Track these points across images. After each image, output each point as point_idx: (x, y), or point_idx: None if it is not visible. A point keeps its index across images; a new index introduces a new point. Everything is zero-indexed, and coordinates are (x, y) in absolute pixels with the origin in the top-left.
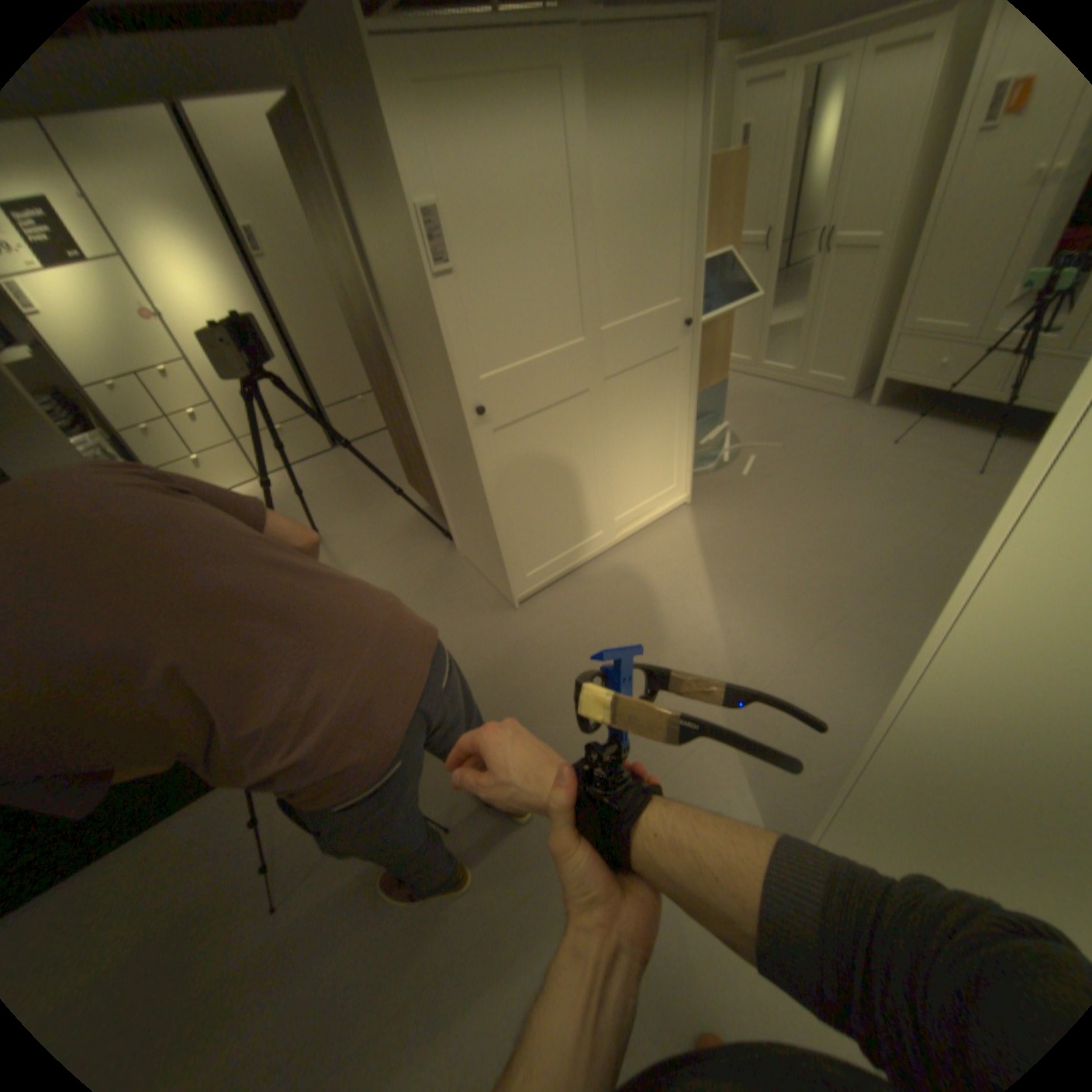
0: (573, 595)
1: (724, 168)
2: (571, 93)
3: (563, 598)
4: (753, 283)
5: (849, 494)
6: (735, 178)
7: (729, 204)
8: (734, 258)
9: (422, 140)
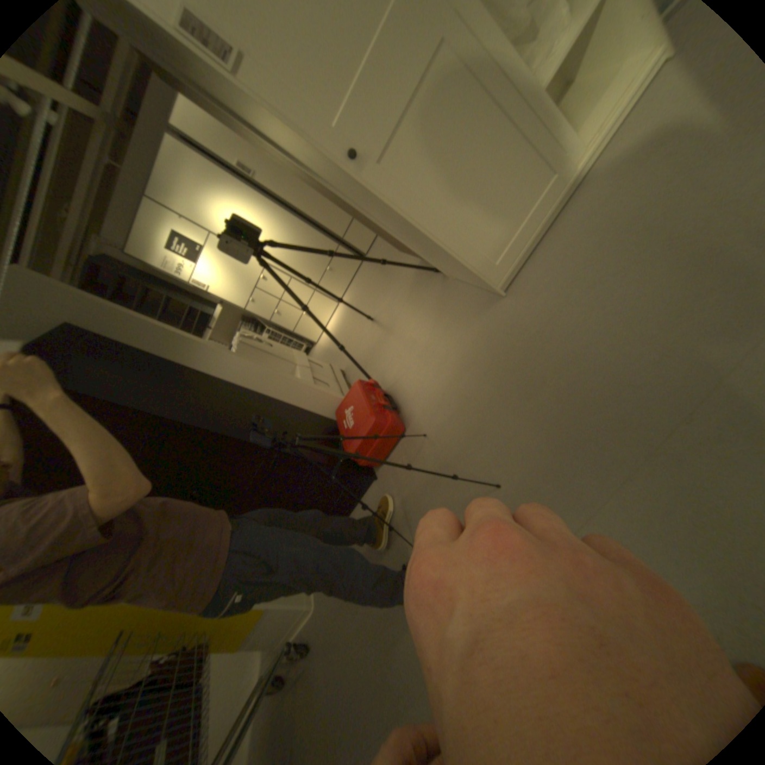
0: (554, 252)
1: None
2: None
3: (544, 260)
4: None
5: None
6: None
7: None
8: None
9: None
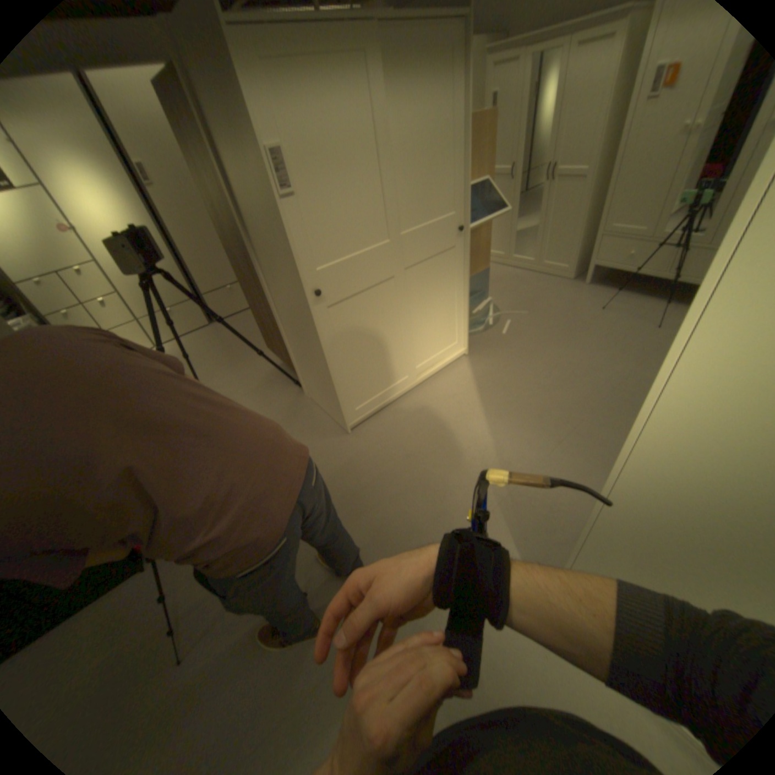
0: (389, 422)
1: (481, 122)
2: (373, 68)
3: (381, 424)
4: (504, 201)
5: (574, 344)
6: (488, 129)
7: (485, 147)
8: (490, 184)
9: (268, 100)
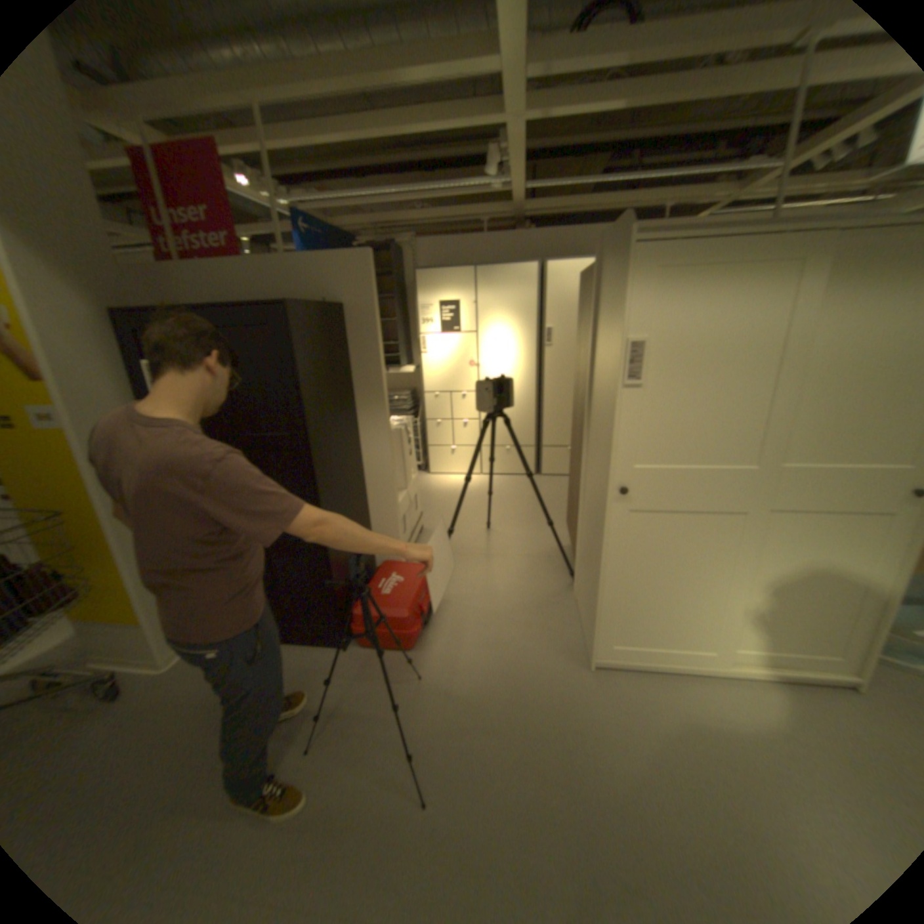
0: (654, 697)
1: None
2: (812, 276)
3: (642, 692)
4: None
5: None
6: None
7: None
8: None
9: (652, 300)
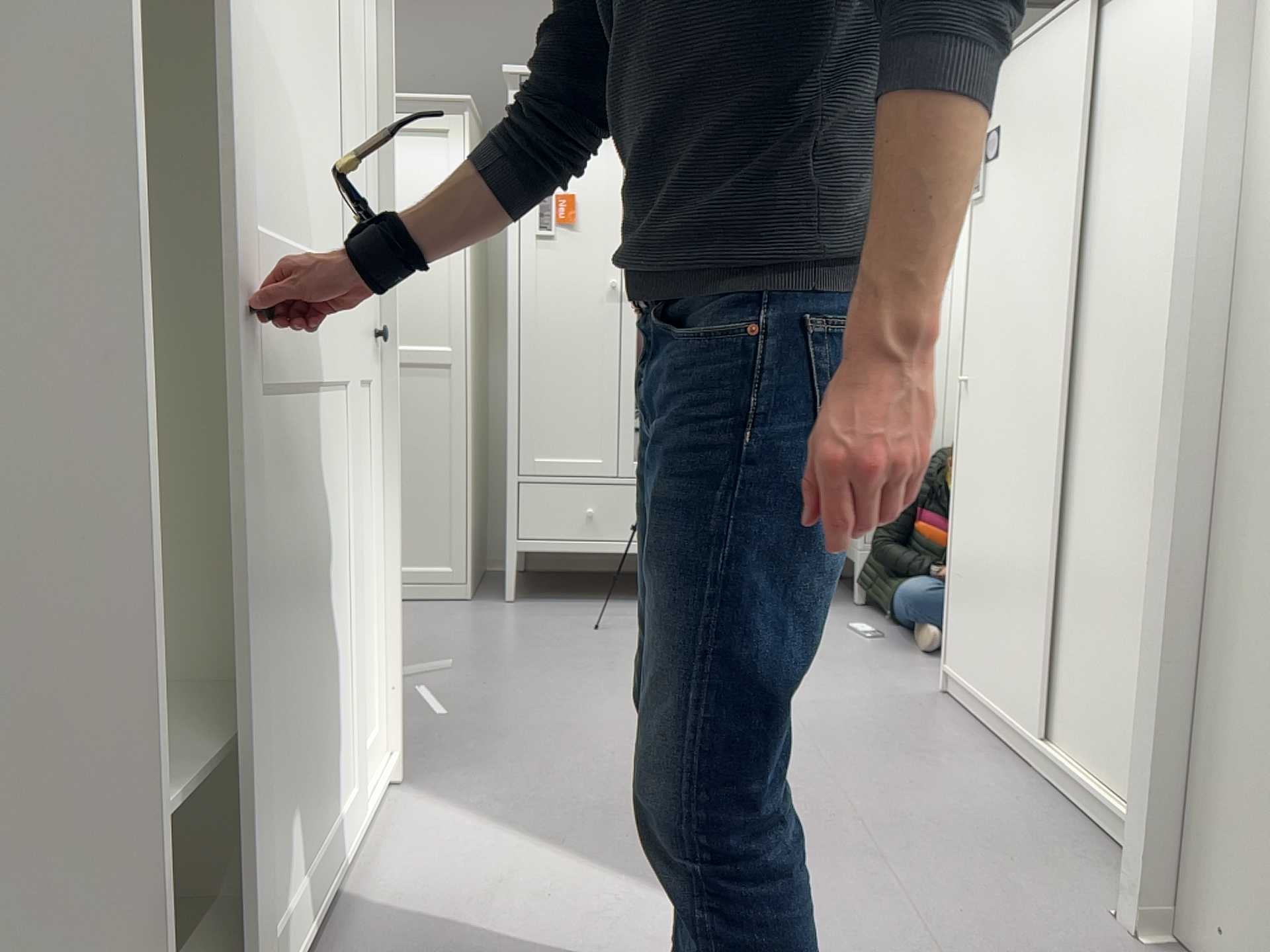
0: None
1: None
2: None
3: None
4: None
5: (627, 691)
6: None
7: None
8: None
9: None
